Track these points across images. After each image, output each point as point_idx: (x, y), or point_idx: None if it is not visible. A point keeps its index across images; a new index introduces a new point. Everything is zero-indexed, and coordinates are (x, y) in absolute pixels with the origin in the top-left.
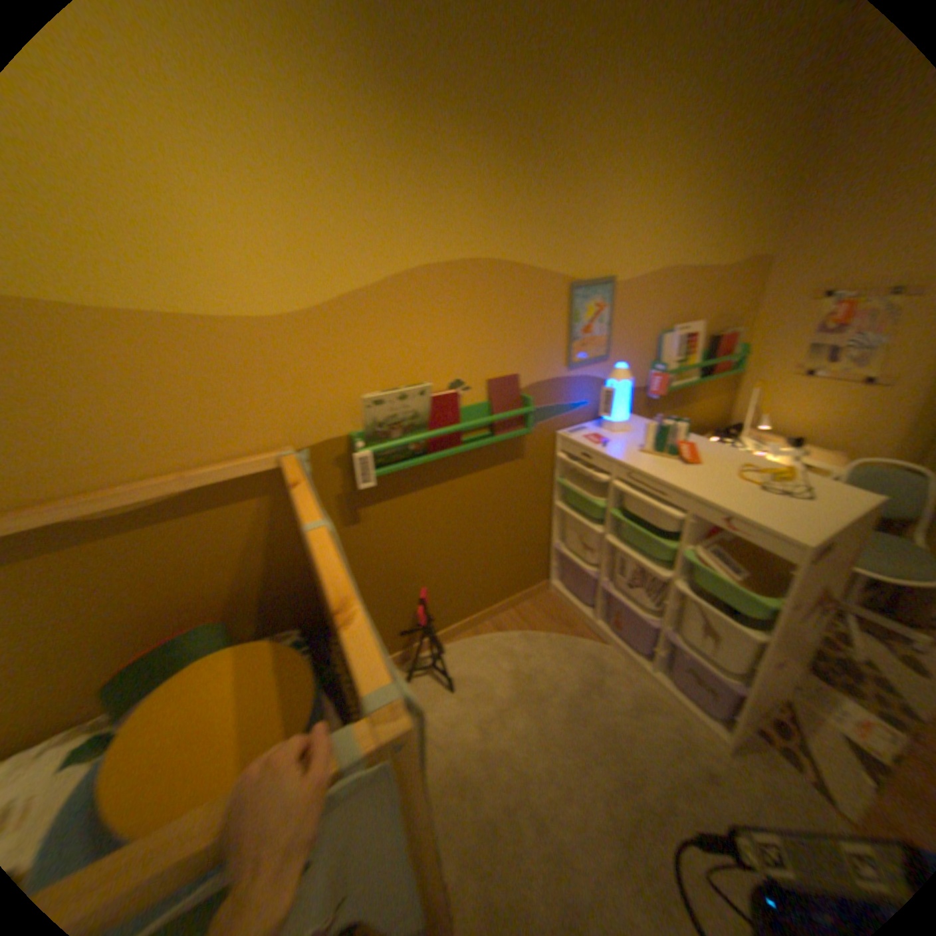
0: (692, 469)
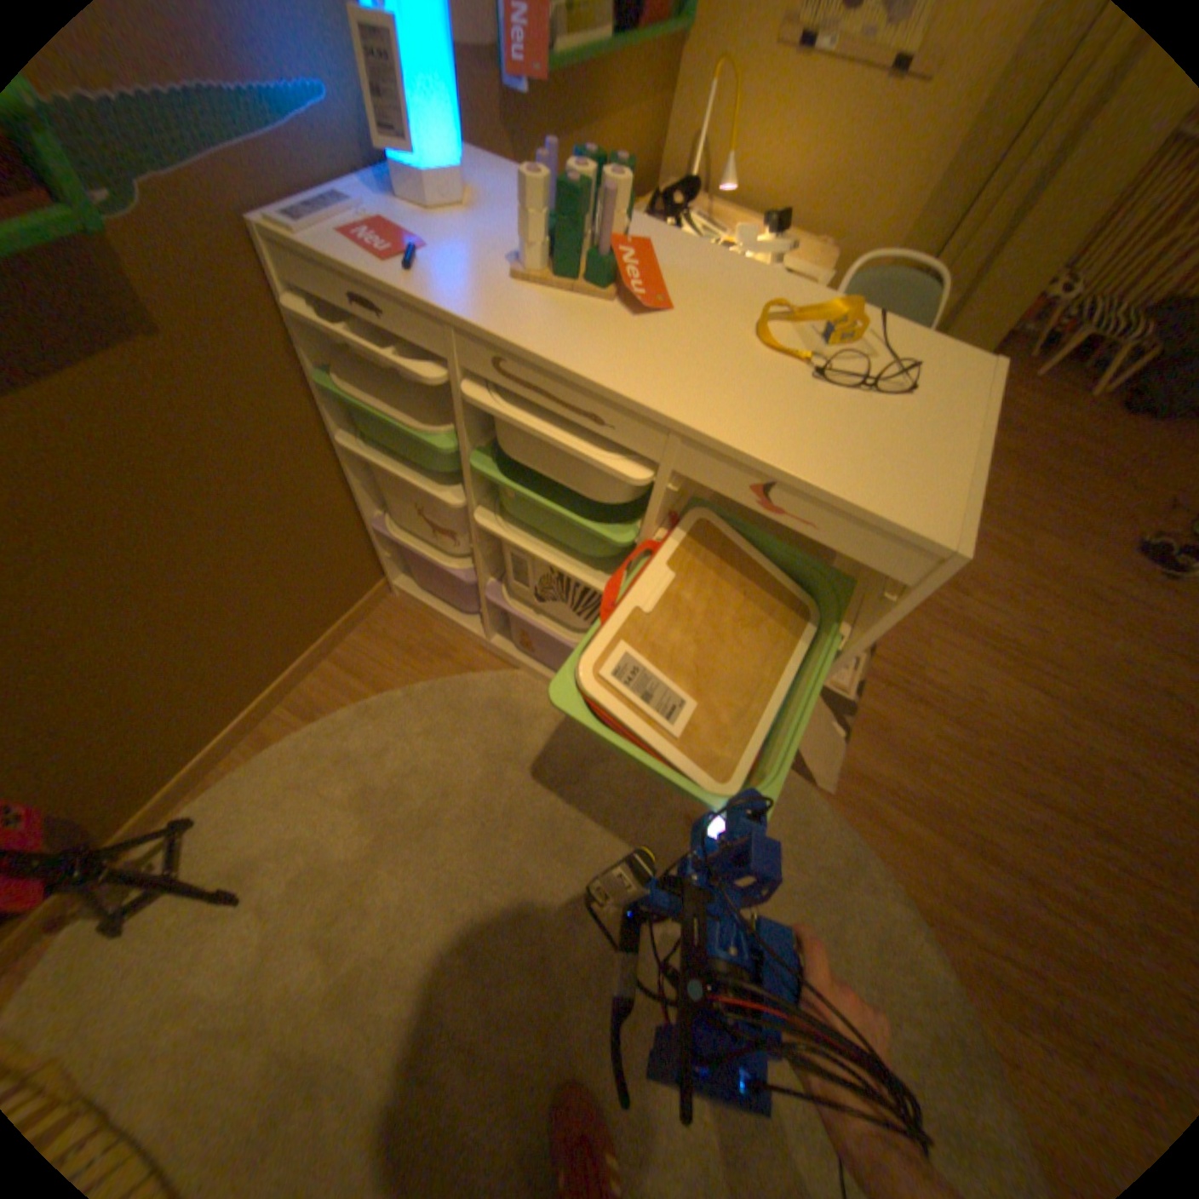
0: (660, 329)
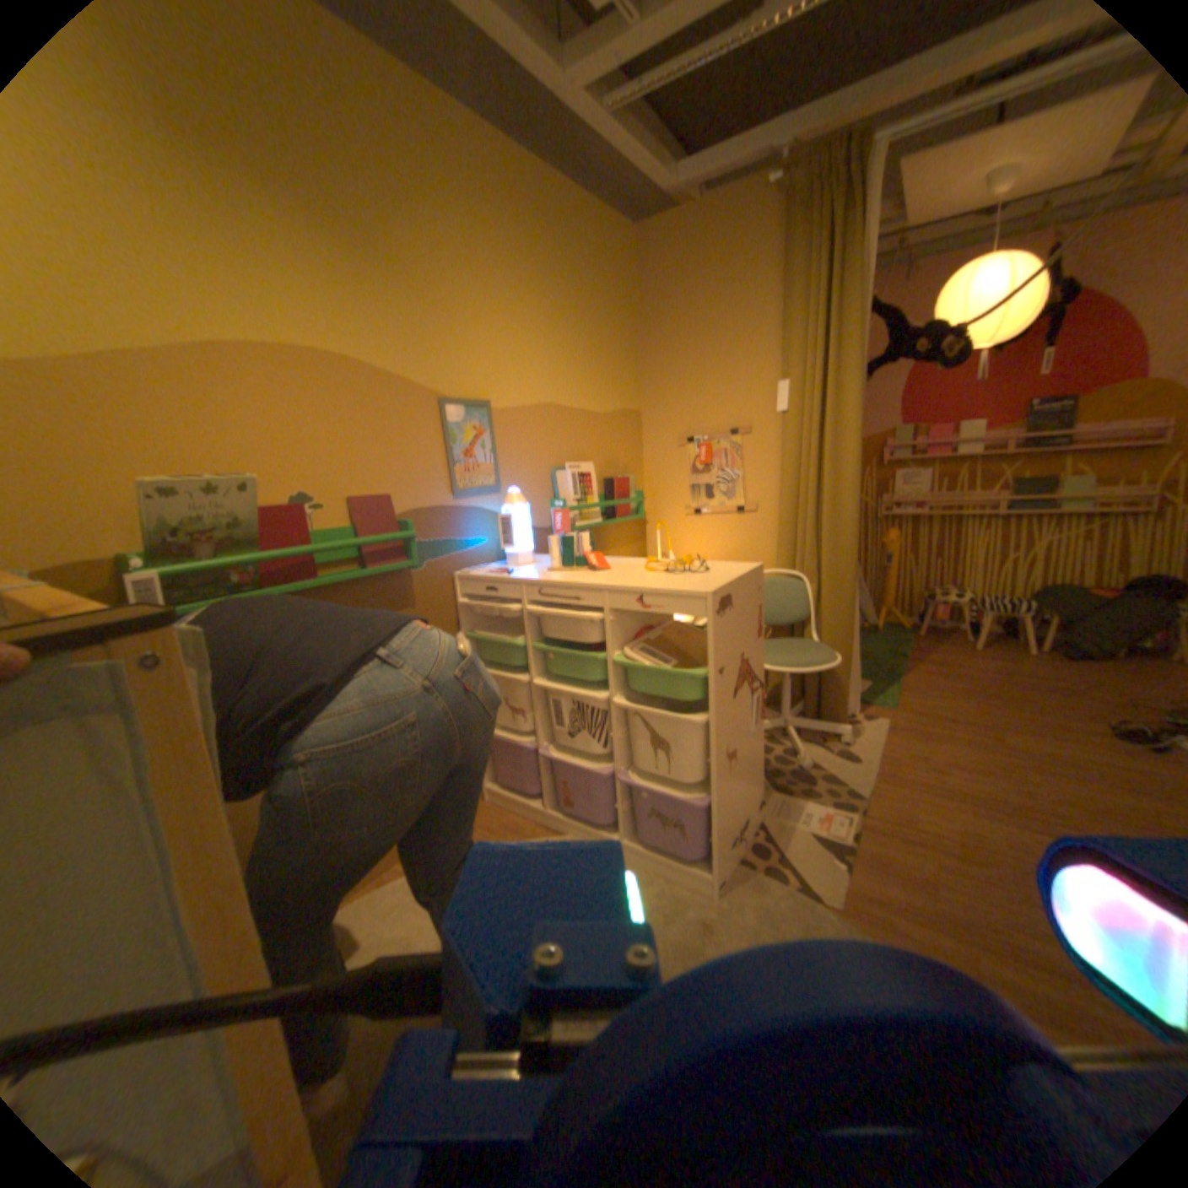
0: (602, 573)
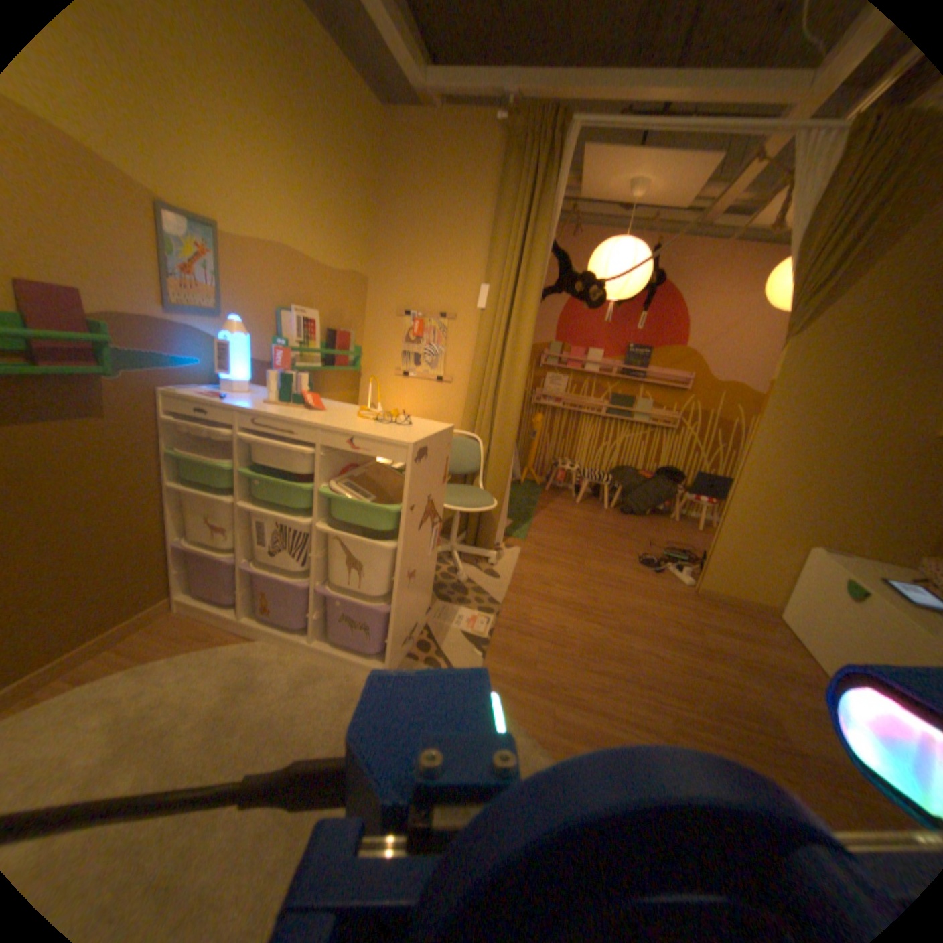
0: (319, 414)
